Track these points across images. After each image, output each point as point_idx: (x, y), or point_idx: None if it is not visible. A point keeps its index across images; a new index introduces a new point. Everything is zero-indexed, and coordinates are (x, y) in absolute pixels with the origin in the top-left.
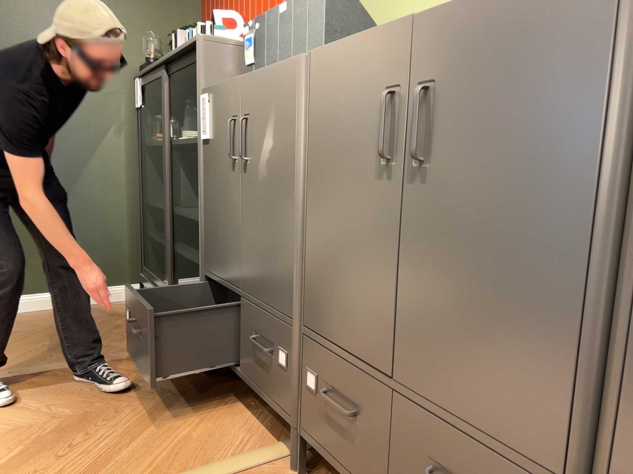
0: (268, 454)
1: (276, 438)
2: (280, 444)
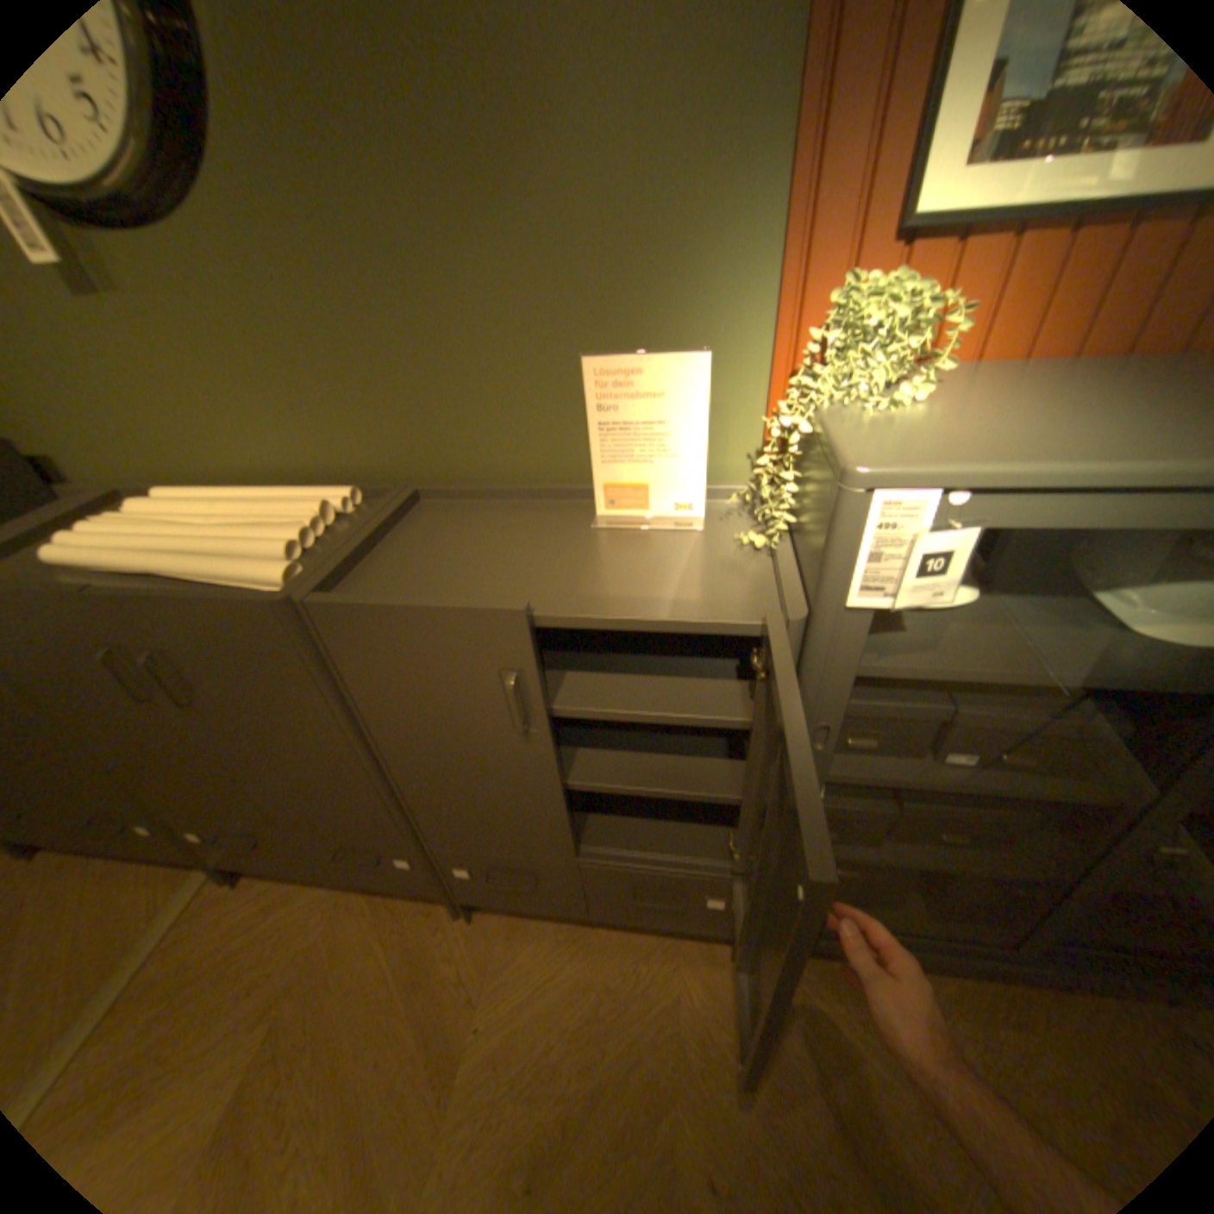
0: (185, 893)
1: (183, 870)
2: (191, 873)
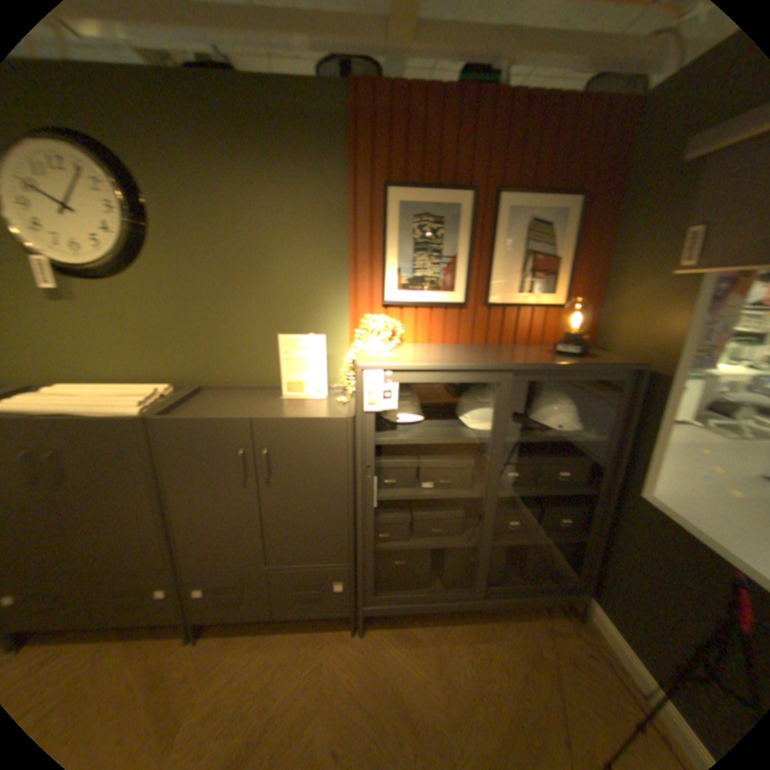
0: None
1: None
2: None
